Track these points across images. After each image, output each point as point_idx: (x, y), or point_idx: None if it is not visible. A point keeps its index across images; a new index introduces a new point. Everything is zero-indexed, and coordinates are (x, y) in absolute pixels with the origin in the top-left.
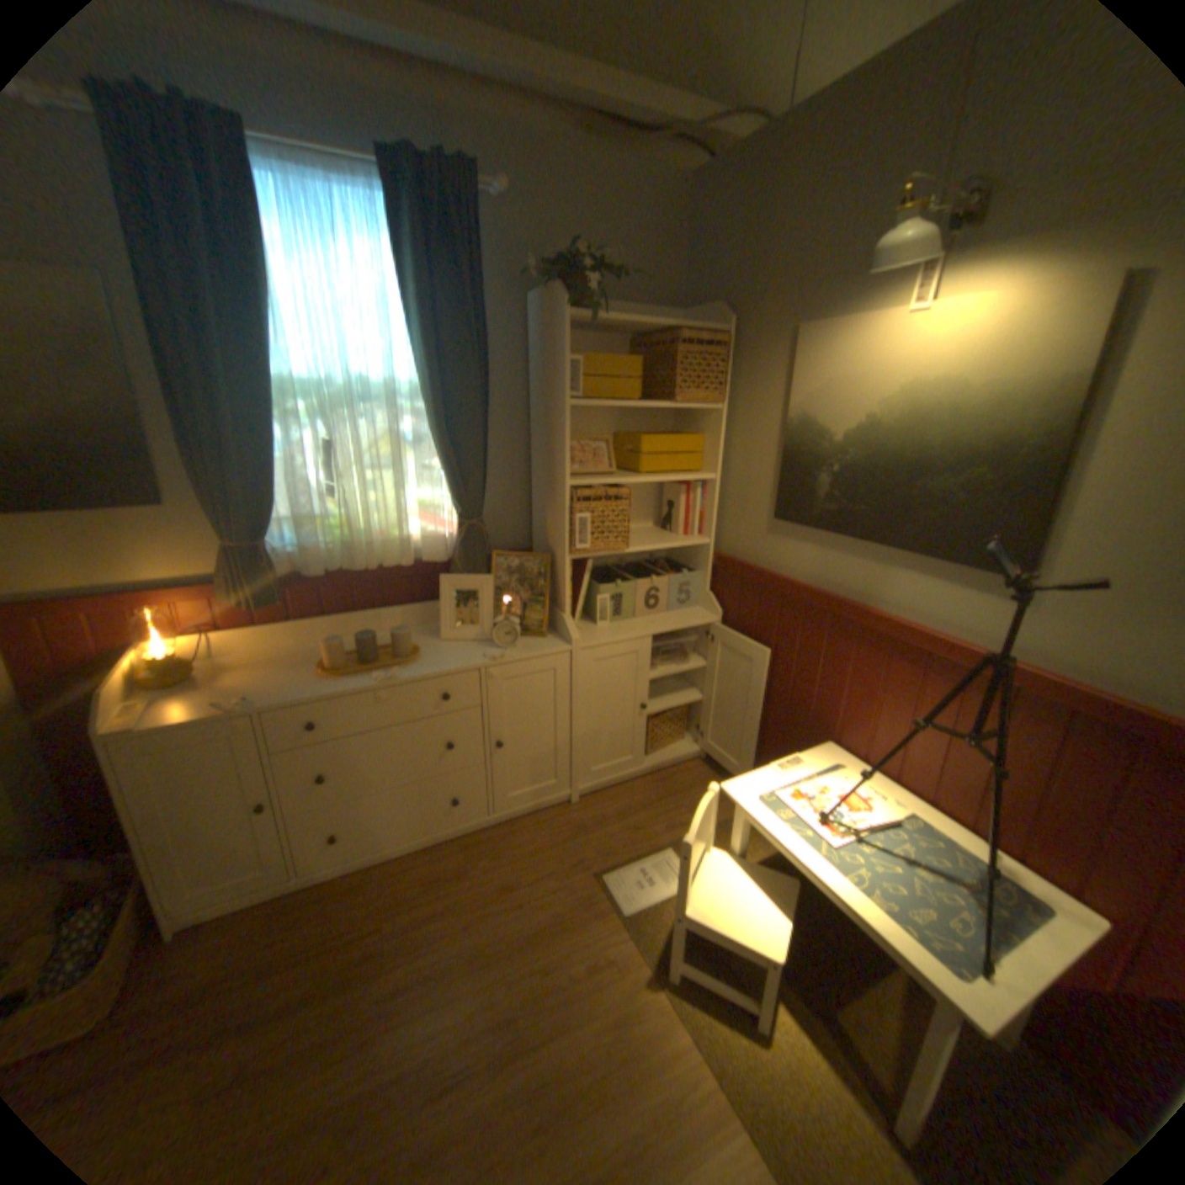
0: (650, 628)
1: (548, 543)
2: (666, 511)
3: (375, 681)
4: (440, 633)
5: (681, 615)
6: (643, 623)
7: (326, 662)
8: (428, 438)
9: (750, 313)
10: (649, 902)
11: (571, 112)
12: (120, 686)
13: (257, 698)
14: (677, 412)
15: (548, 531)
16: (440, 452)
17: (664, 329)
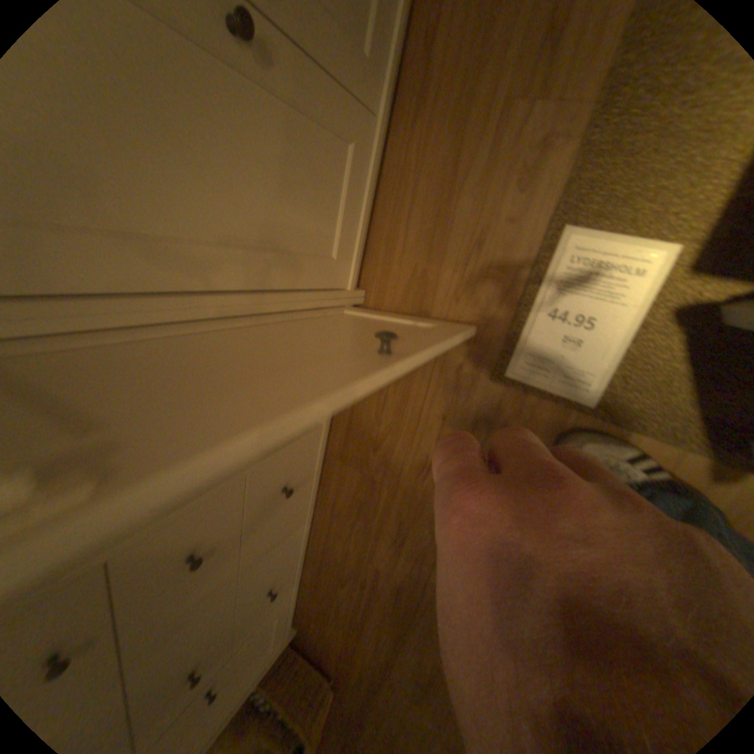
0: None
1: None
2: None
3: None
4: None
5: None
6: None
7: None
8: None
9: None
10: (607, 350)
11: None
12: None
13: None
14: None
15: None
16: None
17: None
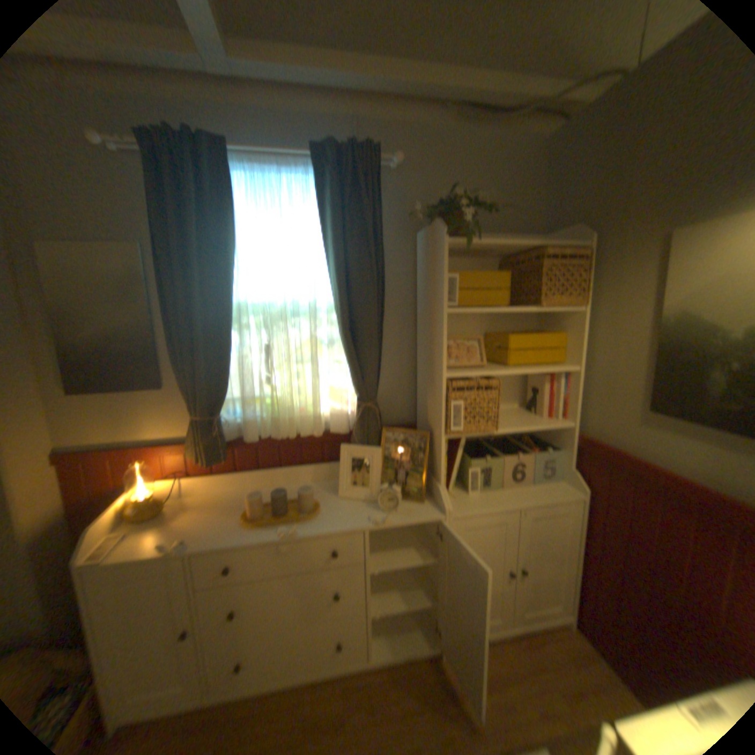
0: (520, 504)
1: (428, 422)
2: (531, 395)
3: (279, 537)
4: (340, 491)
5: (549, 491)
6: (513, 498)
7: (248, 514)
8: (339, 342)
9: (613, 229)
10: None
11: (453, 108)
12: (111, 520)
13: (191, 544)
14: (540, 315)
15: (429, 412)
16: (345, 352)
17: (530, 249)
